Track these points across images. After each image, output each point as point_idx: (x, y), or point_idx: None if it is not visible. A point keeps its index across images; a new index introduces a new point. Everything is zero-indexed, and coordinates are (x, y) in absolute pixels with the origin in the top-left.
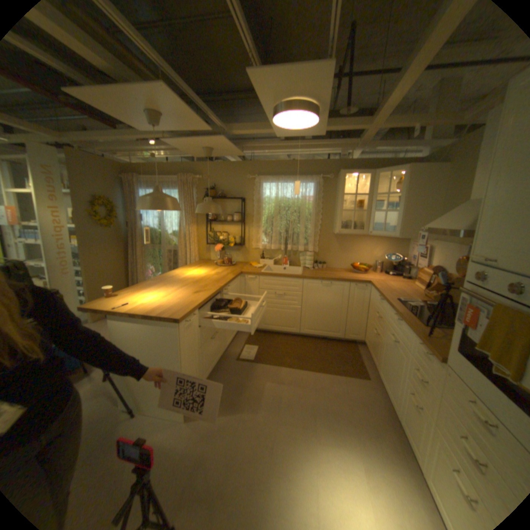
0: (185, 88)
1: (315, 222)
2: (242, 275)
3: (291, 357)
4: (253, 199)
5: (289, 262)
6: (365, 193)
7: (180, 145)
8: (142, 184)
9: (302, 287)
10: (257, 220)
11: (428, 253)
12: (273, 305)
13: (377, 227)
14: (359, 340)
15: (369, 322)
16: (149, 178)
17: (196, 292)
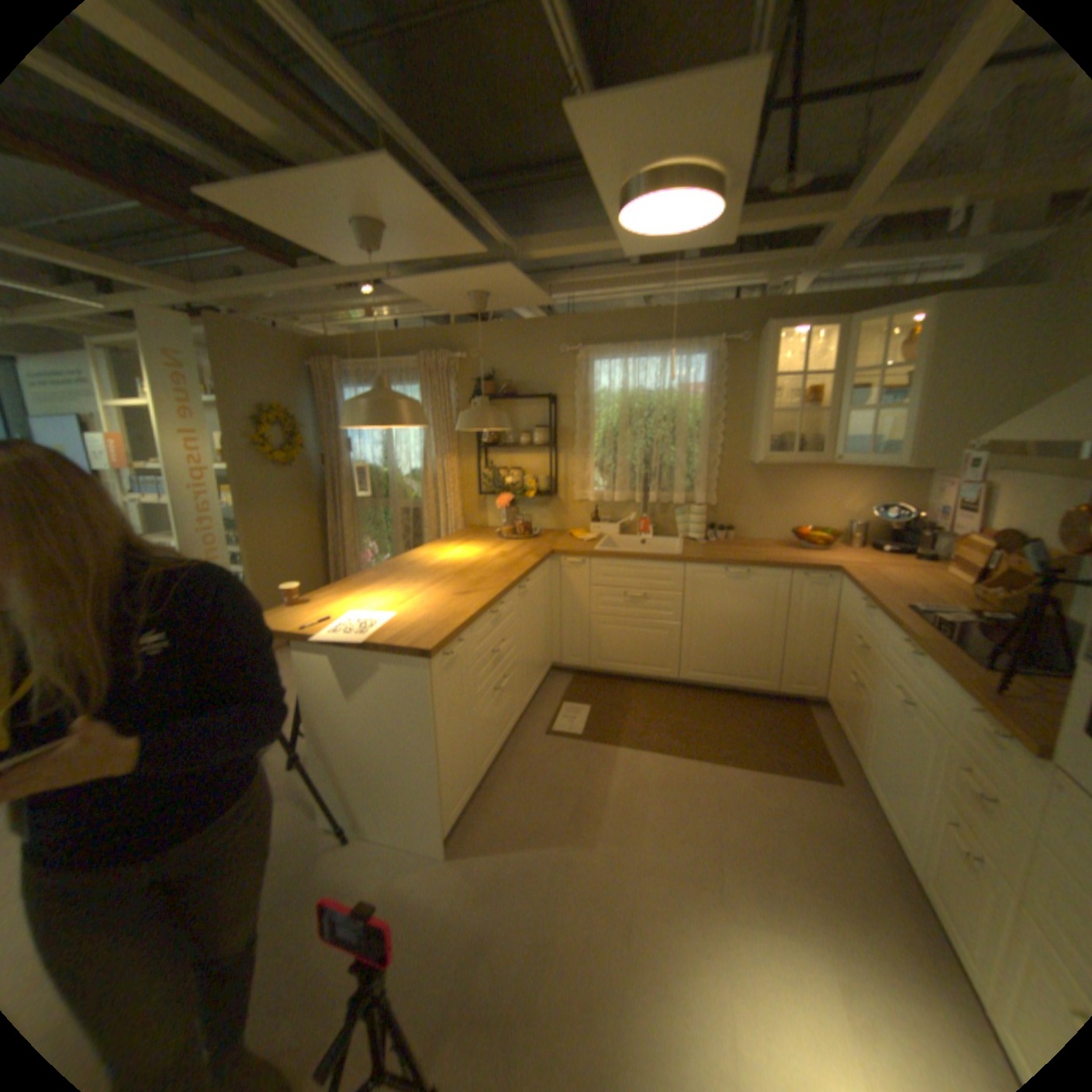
0: (432, 164)
1: (709, 440)
2: (553, 557)
3: (663, 730)
4: (573, 395)
5: (653, 529)
6: (824, 369)
7: (422, 289)
8: (349, 376)
9: (684, 580)
10: (583, 441)
11: (981, 500)
12: (621, 620)
13: (854, 445)
14: (813, 697)
15: (839, 658)
16: (363, 363)
17: (462, 593)
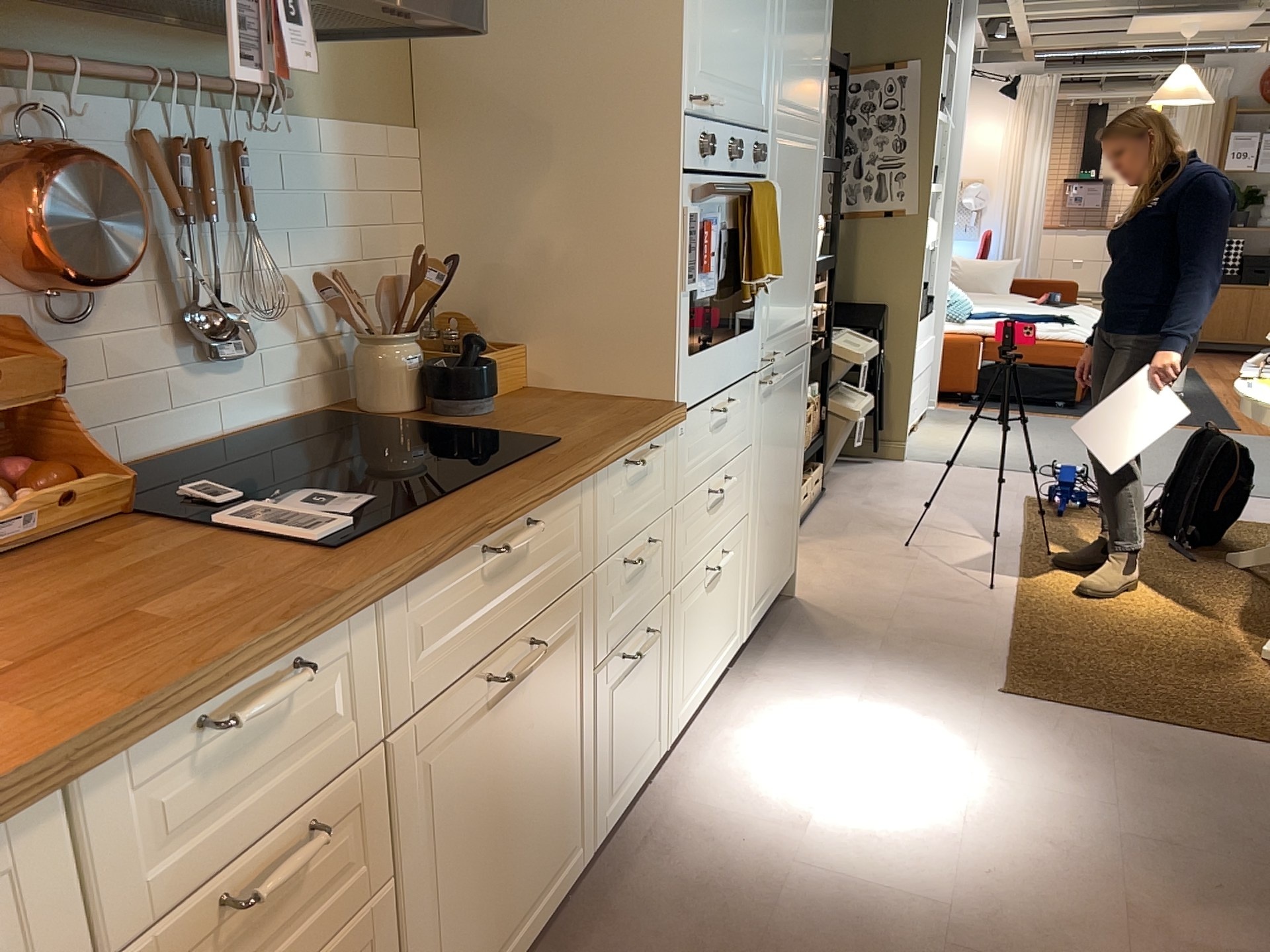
0: None
1: None
2: None
3: None
4: None
5: None
6: None
7: None
8: None
9: None
10: None
11: None
12: None
13: None
14: None
15: None
16: None
17: None
